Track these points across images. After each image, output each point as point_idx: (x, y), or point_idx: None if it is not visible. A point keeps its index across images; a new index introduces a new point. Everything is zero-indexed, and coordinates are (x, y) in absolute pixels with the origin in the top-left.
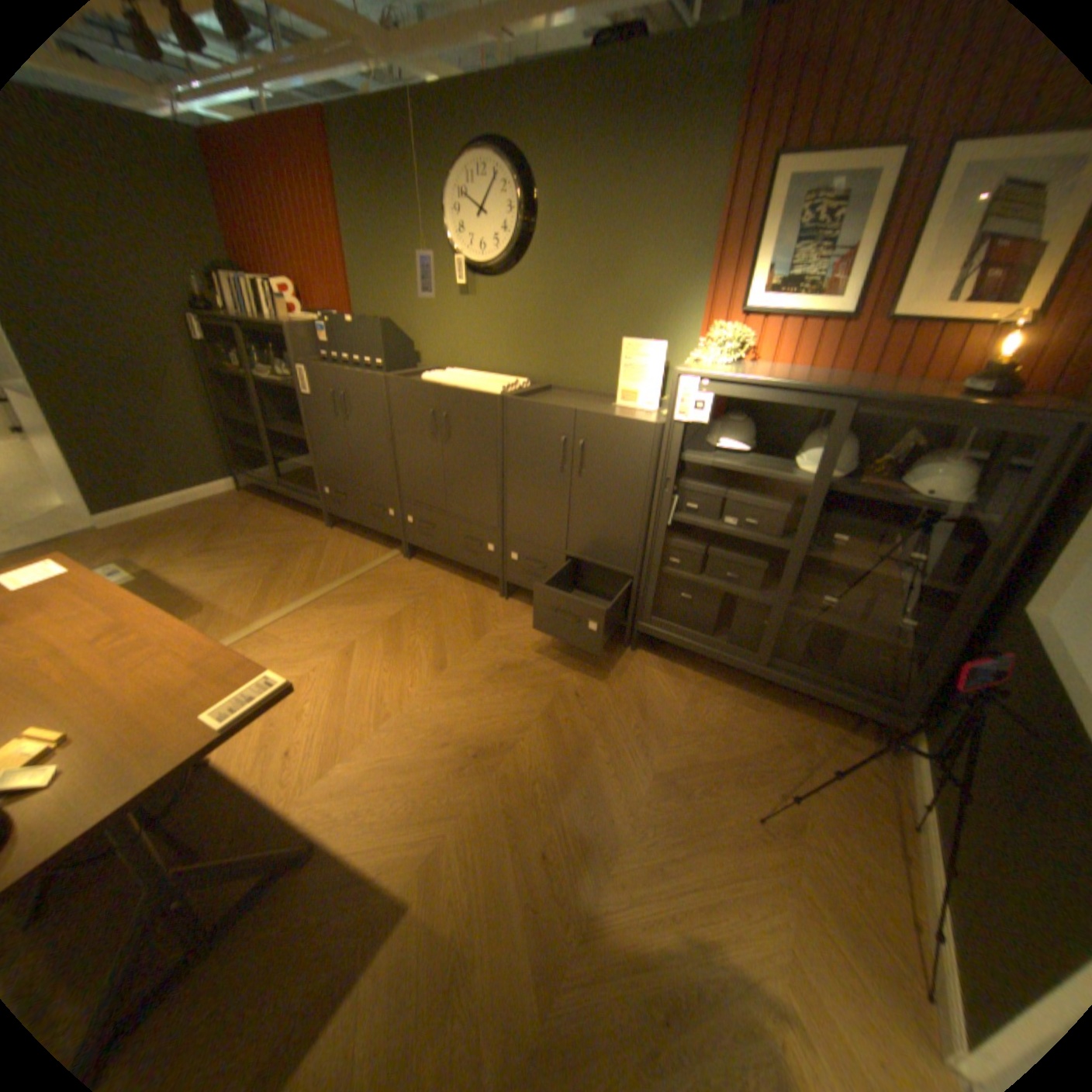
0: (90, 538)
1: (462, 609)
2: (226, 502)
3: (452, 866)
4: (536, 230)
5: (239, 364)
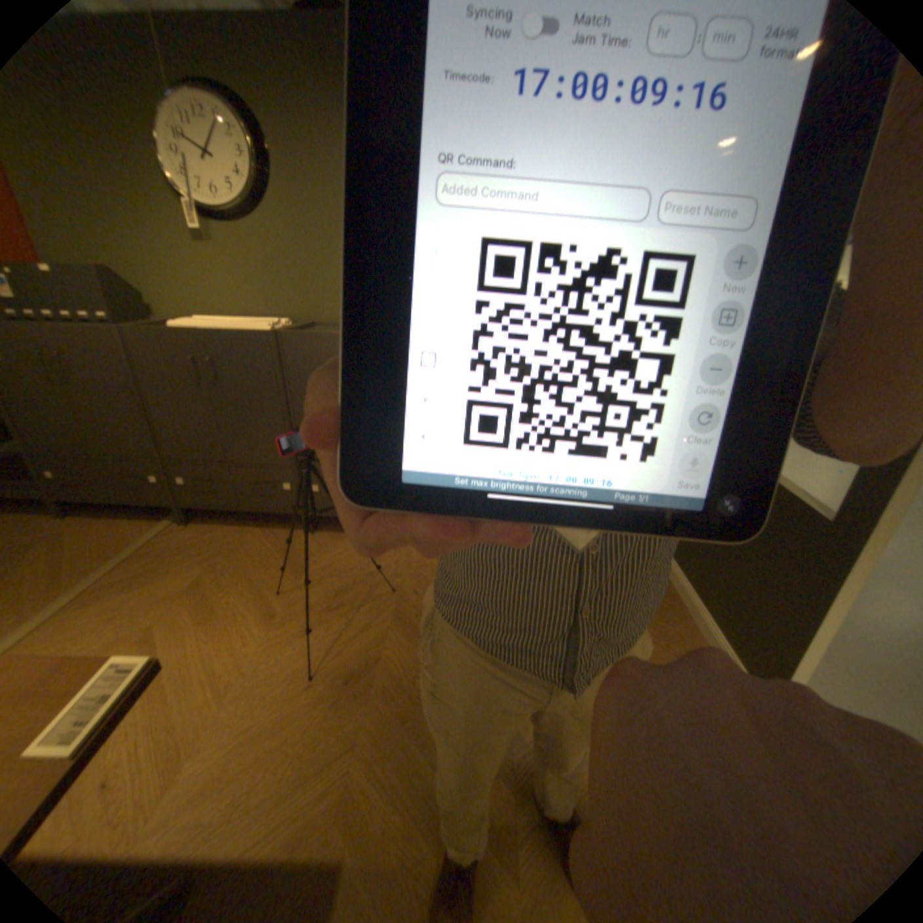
0: None
1: (270, 553)
2: None
3: (372, 793)
4: (270, 173)
5: None
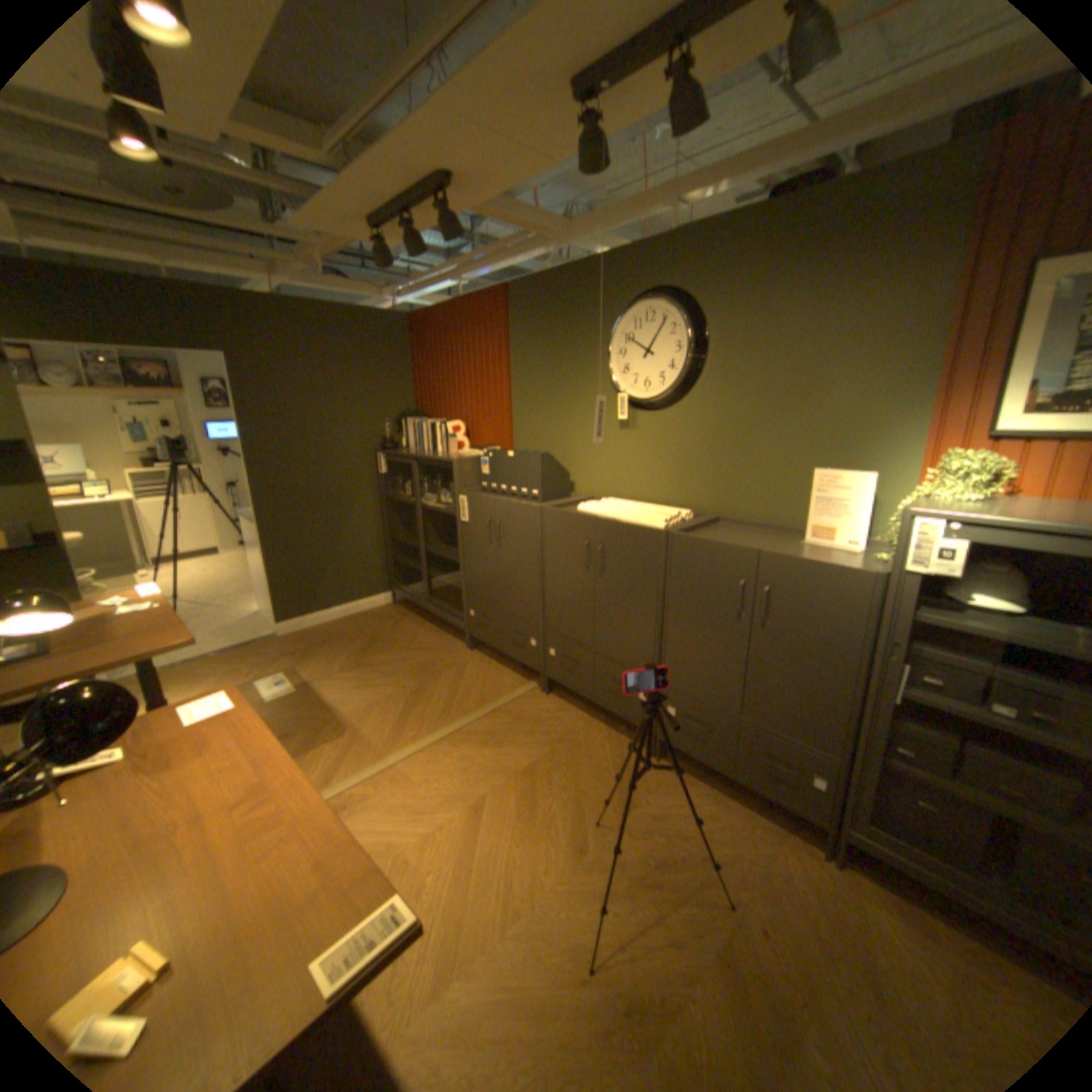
0: (271, 646)
1: (606, 768)
2: (382, 617)
3: None
4: (705, 365)
5: (412, 495)
